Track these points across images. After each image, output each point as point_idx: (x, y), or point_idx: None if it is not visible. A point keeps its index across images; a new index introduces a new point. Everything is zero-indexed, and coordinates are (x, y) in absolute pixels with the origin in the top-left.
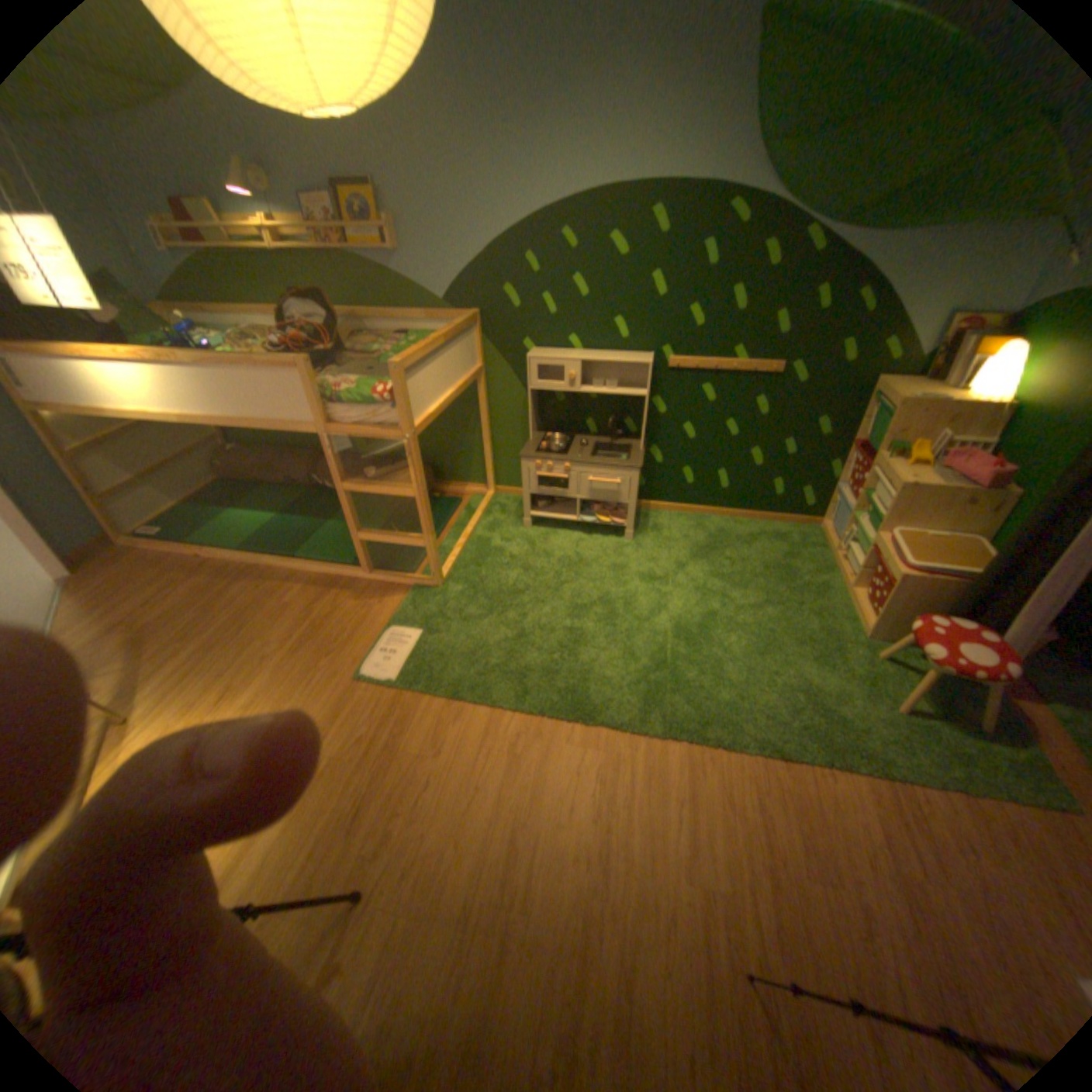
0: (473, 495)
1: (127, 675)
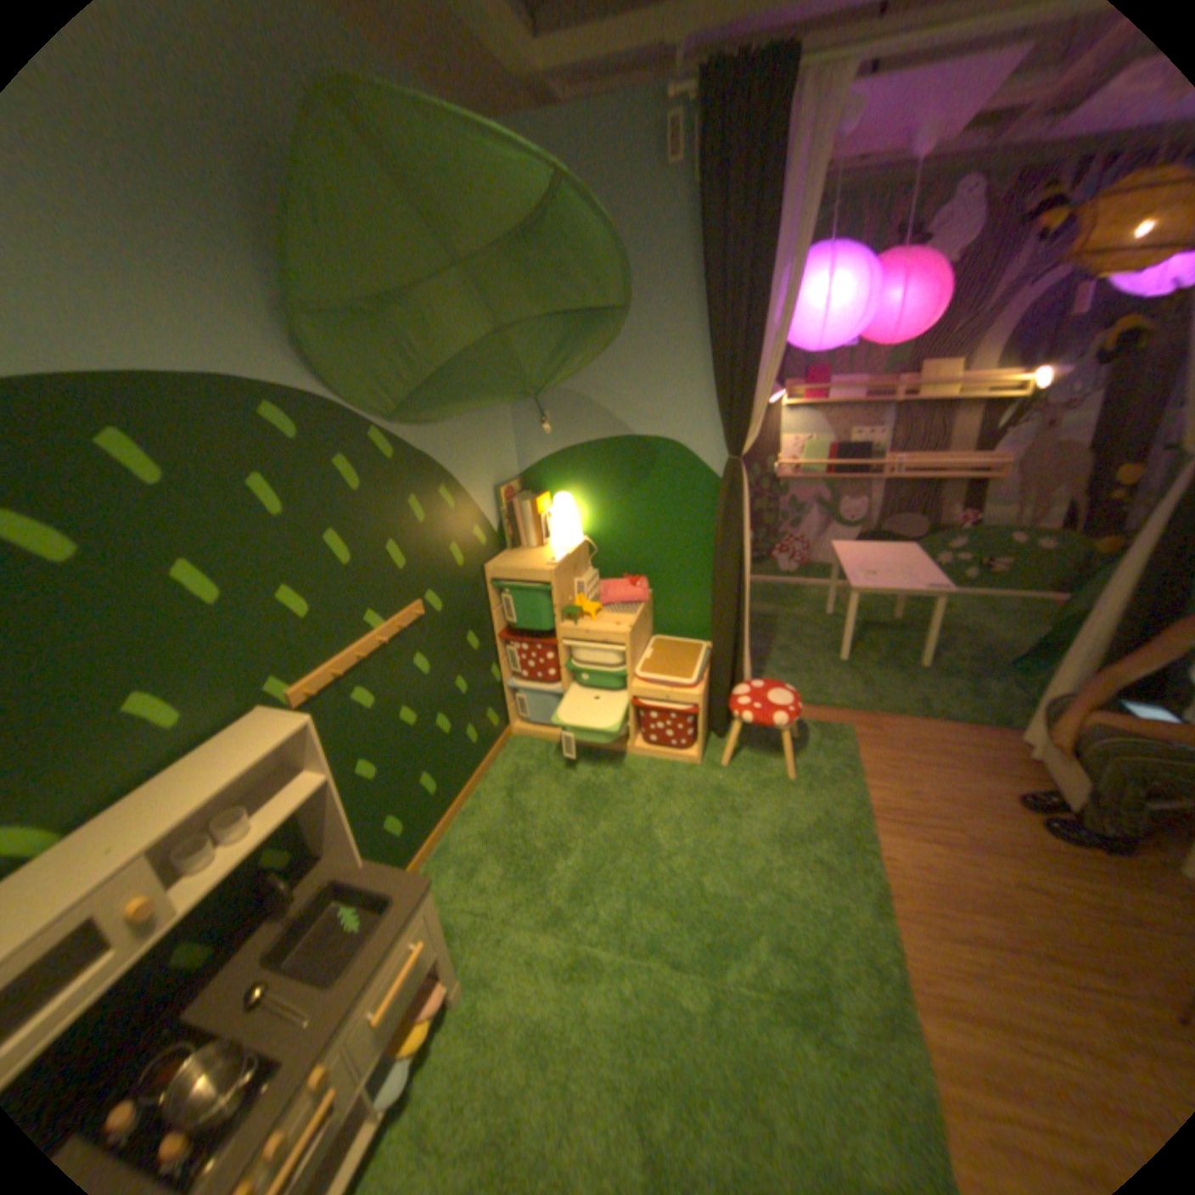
0: None
1: None
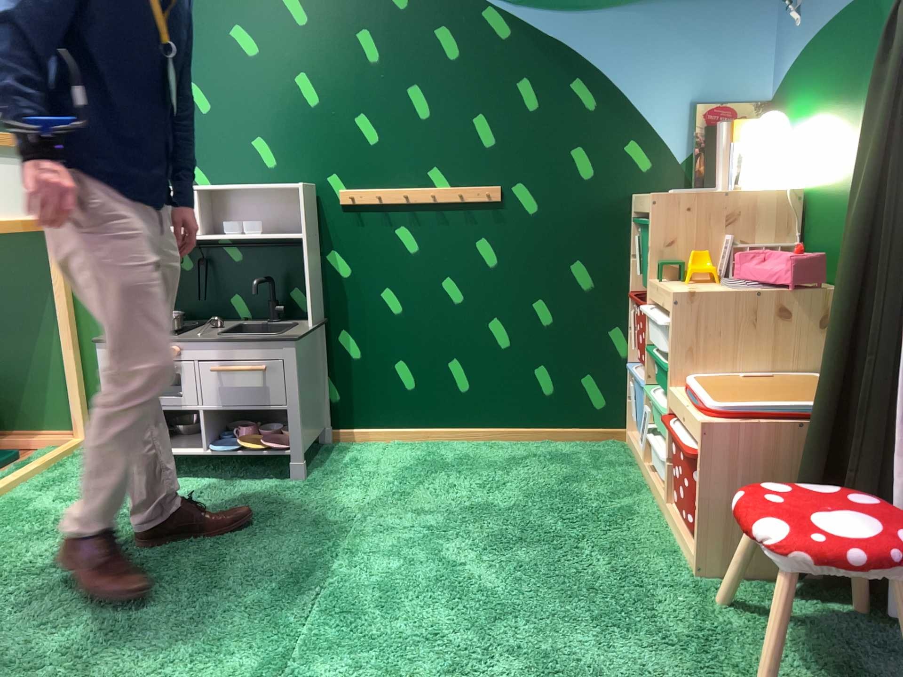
0: (49, 444)
1: None
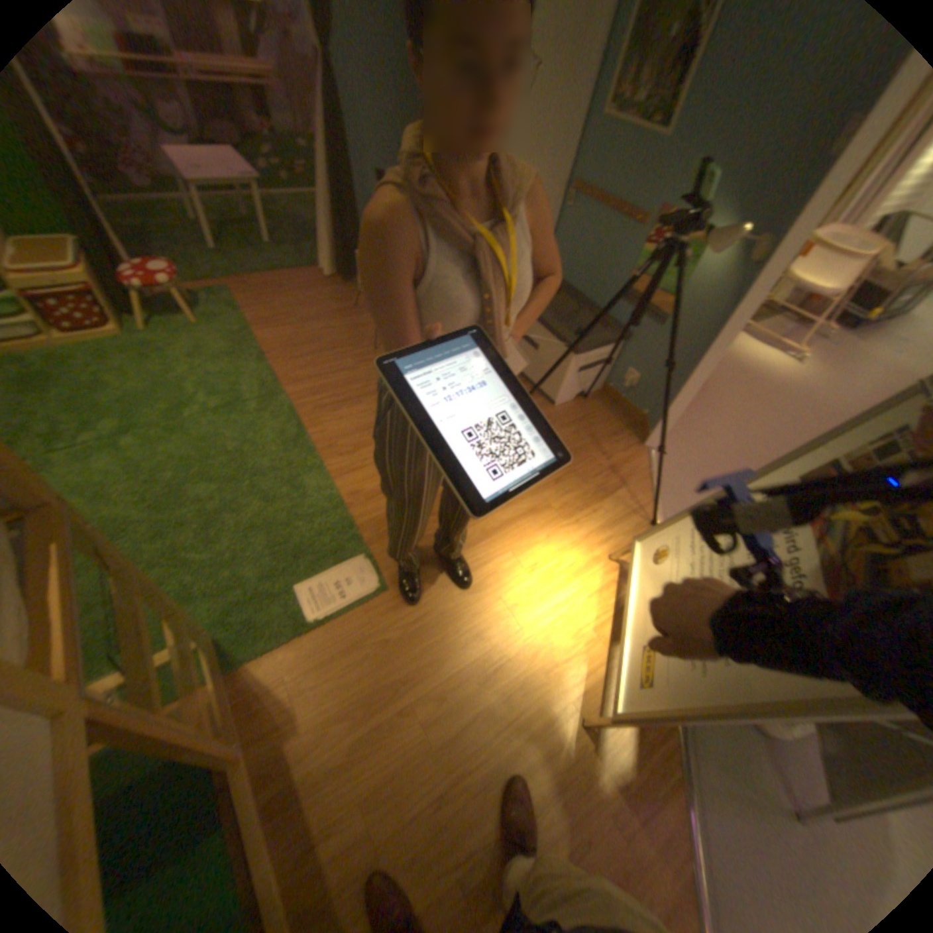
0: None
1: (579, 832)
